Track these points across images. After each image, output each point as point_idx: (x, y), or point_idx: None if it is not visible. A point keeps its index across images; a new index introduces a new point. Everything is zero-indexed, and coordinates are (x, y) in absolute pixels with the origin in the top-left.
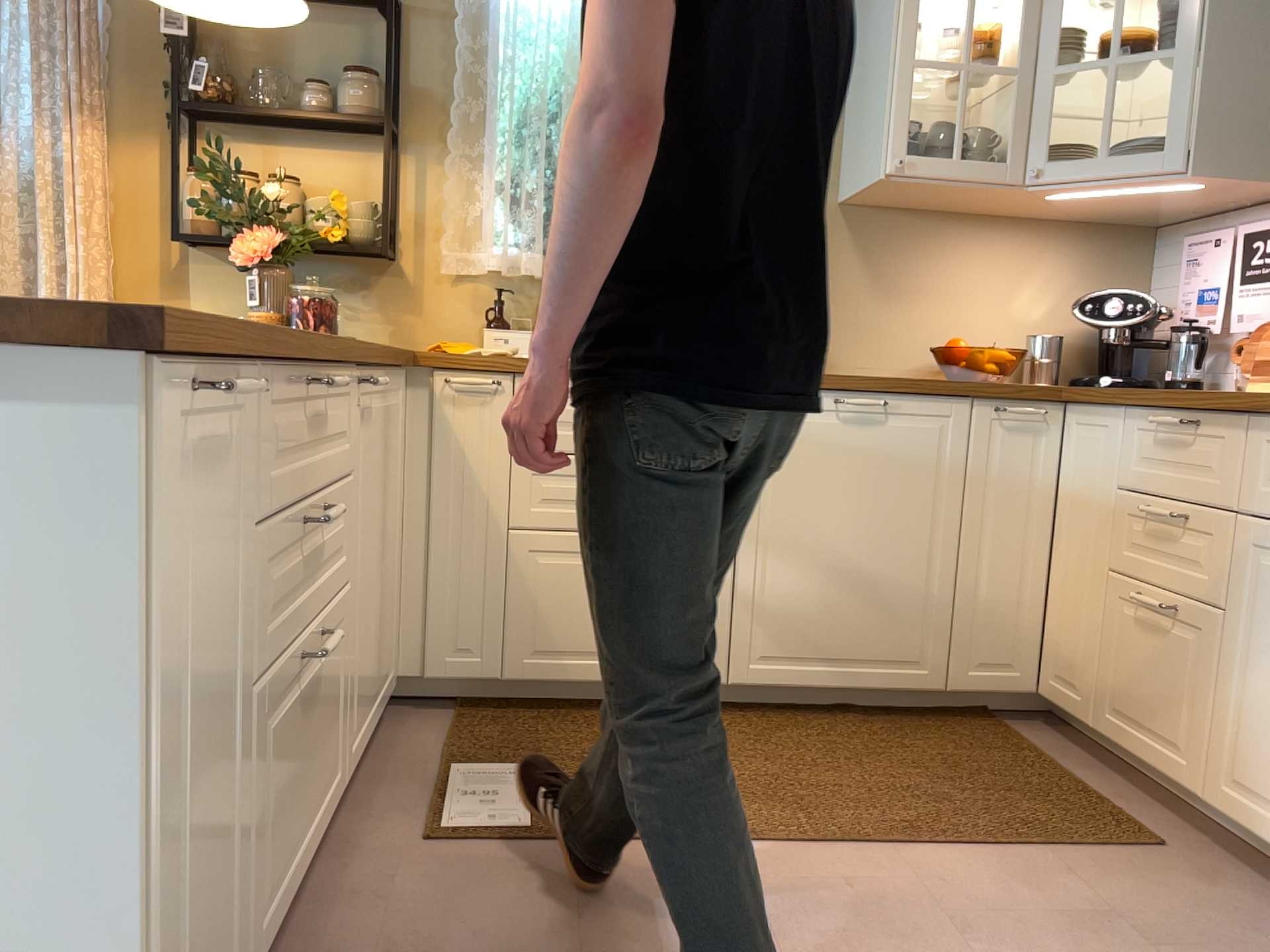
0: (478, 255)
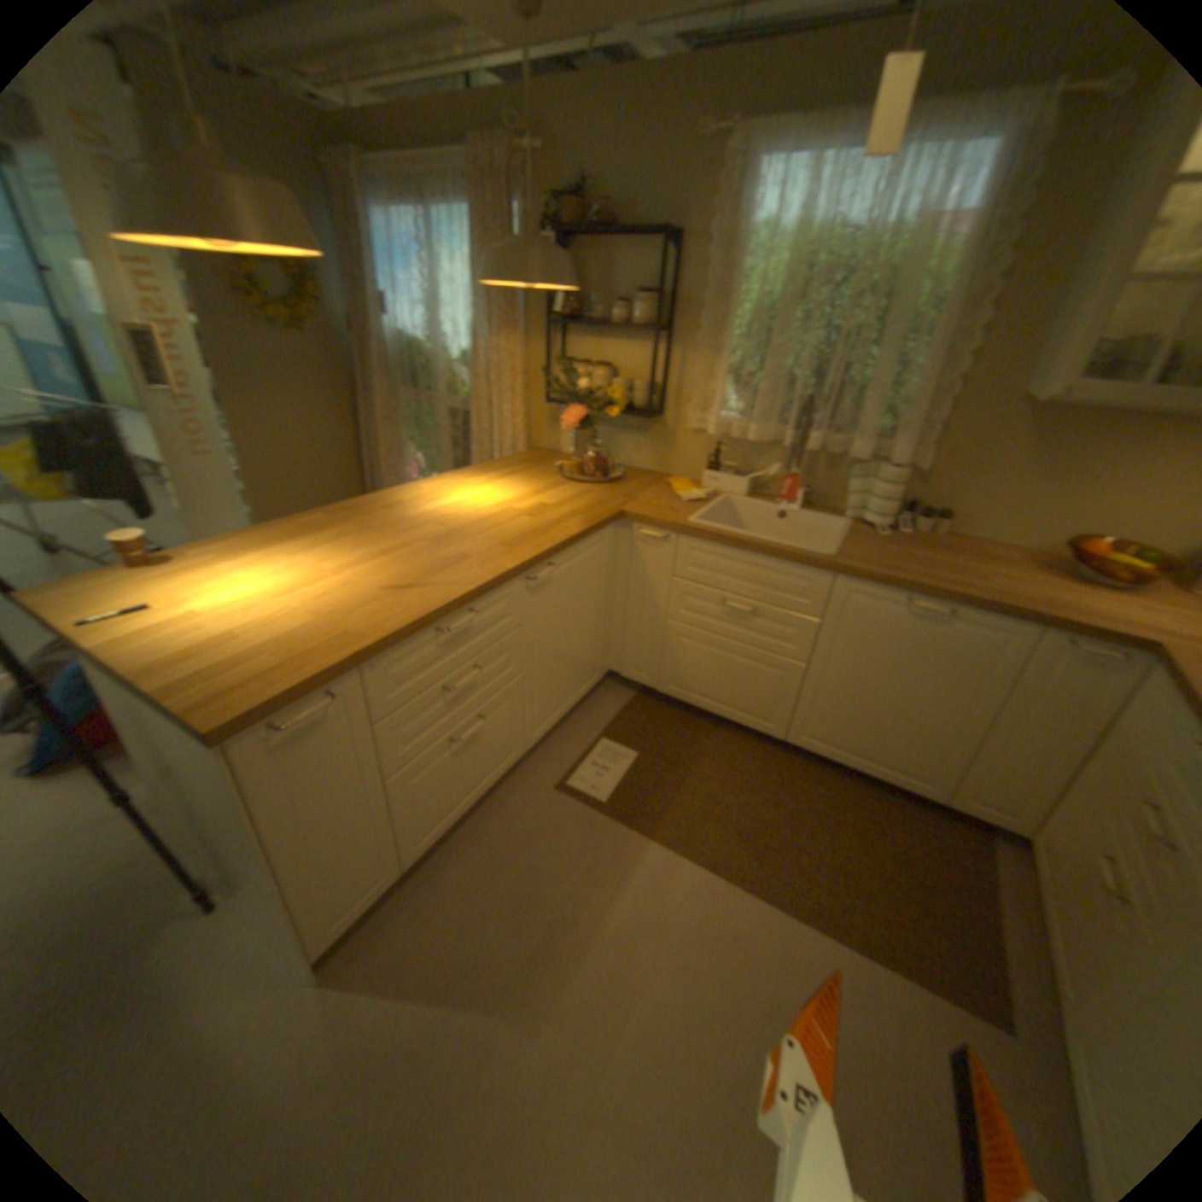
0: (709, 418)
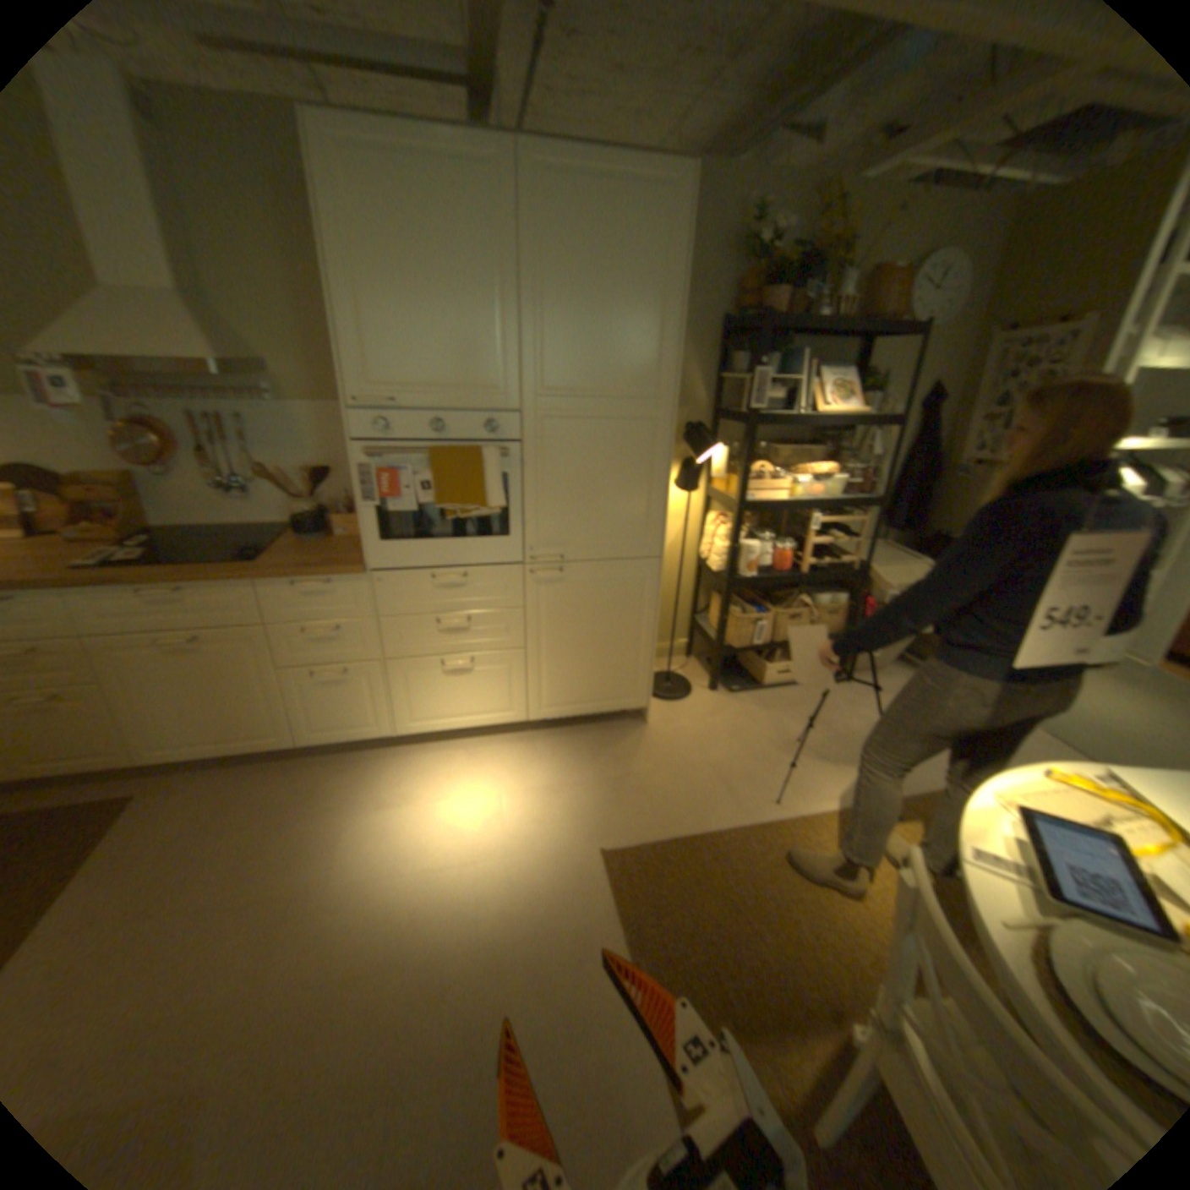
0: None
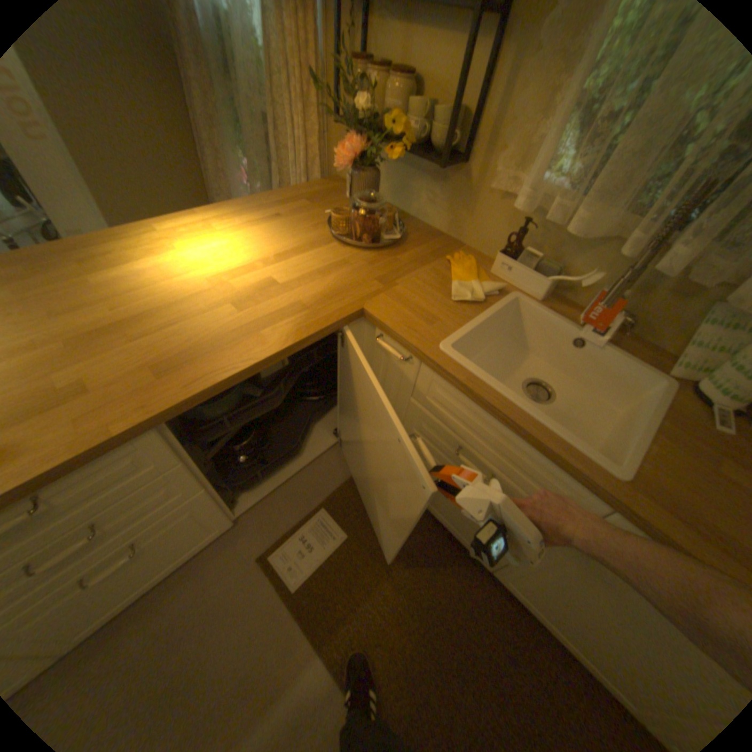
0: (526, 177)
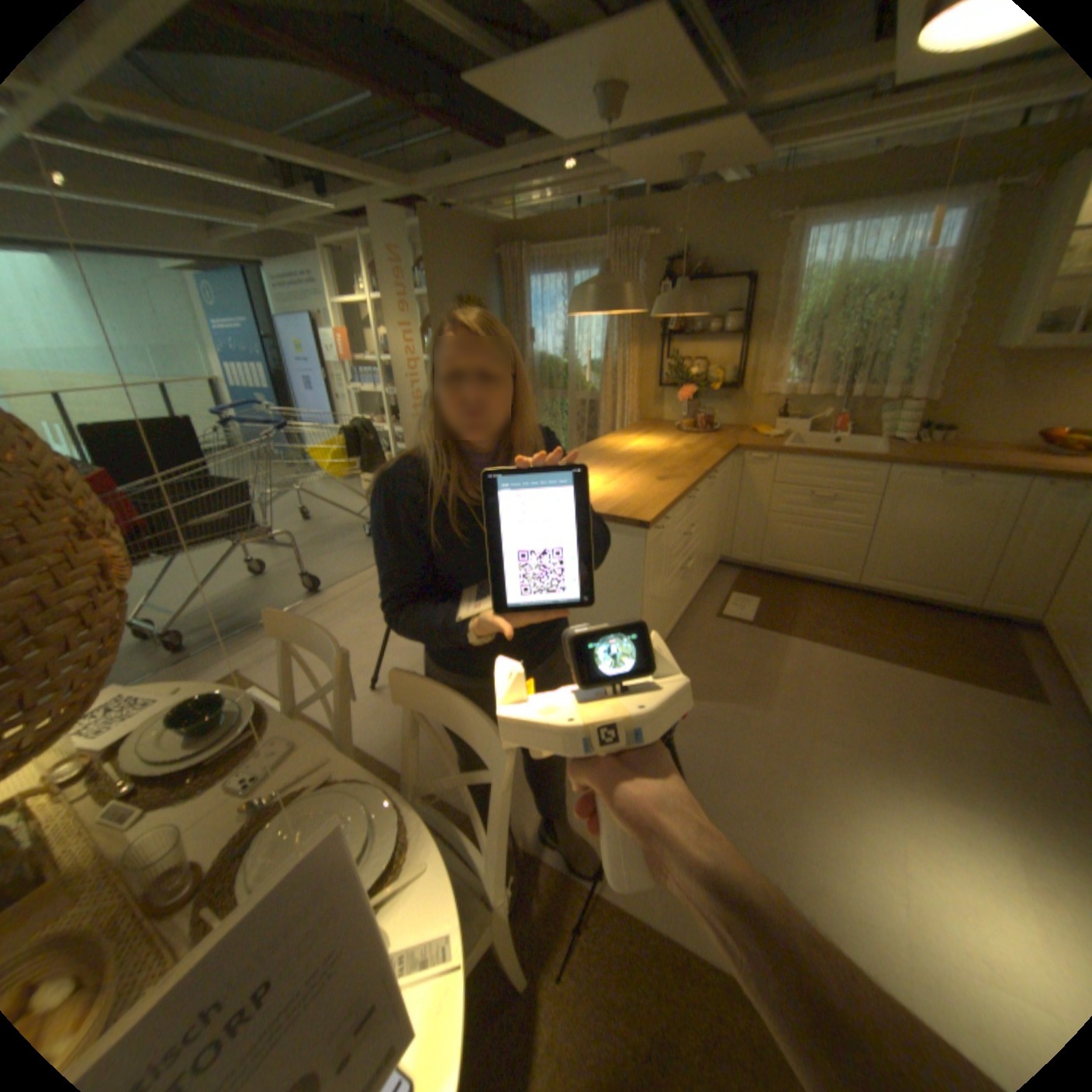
0: (776, 385)
